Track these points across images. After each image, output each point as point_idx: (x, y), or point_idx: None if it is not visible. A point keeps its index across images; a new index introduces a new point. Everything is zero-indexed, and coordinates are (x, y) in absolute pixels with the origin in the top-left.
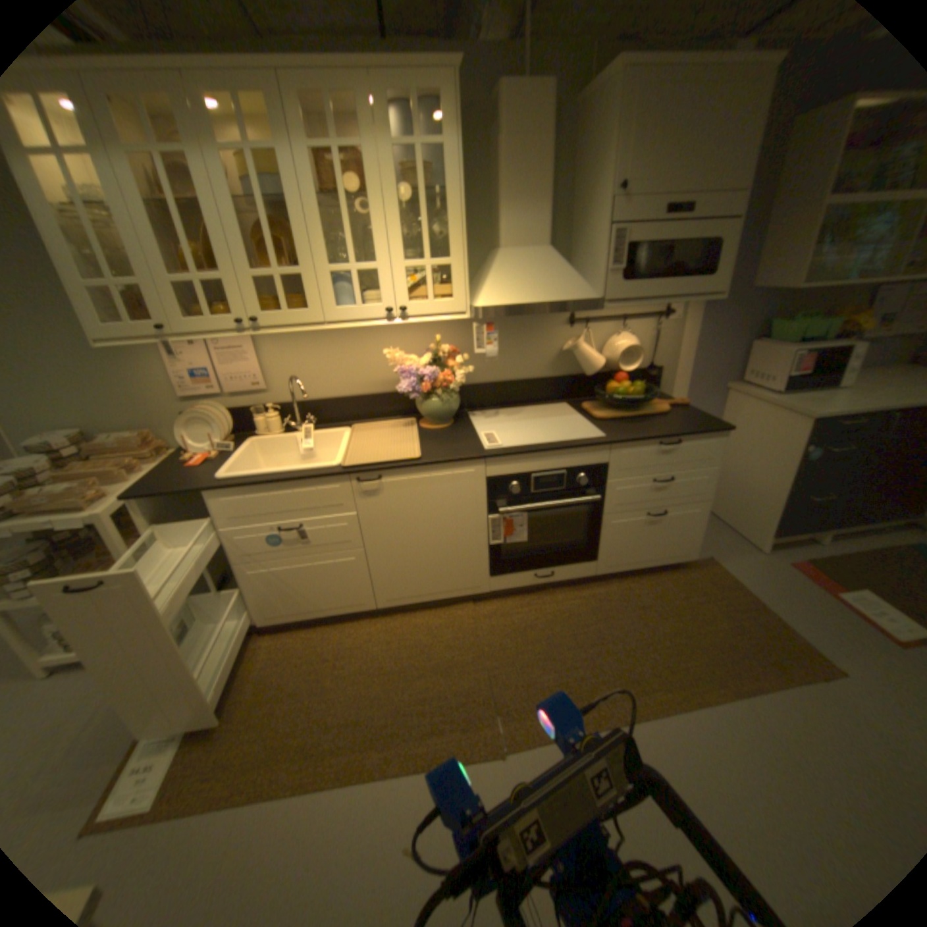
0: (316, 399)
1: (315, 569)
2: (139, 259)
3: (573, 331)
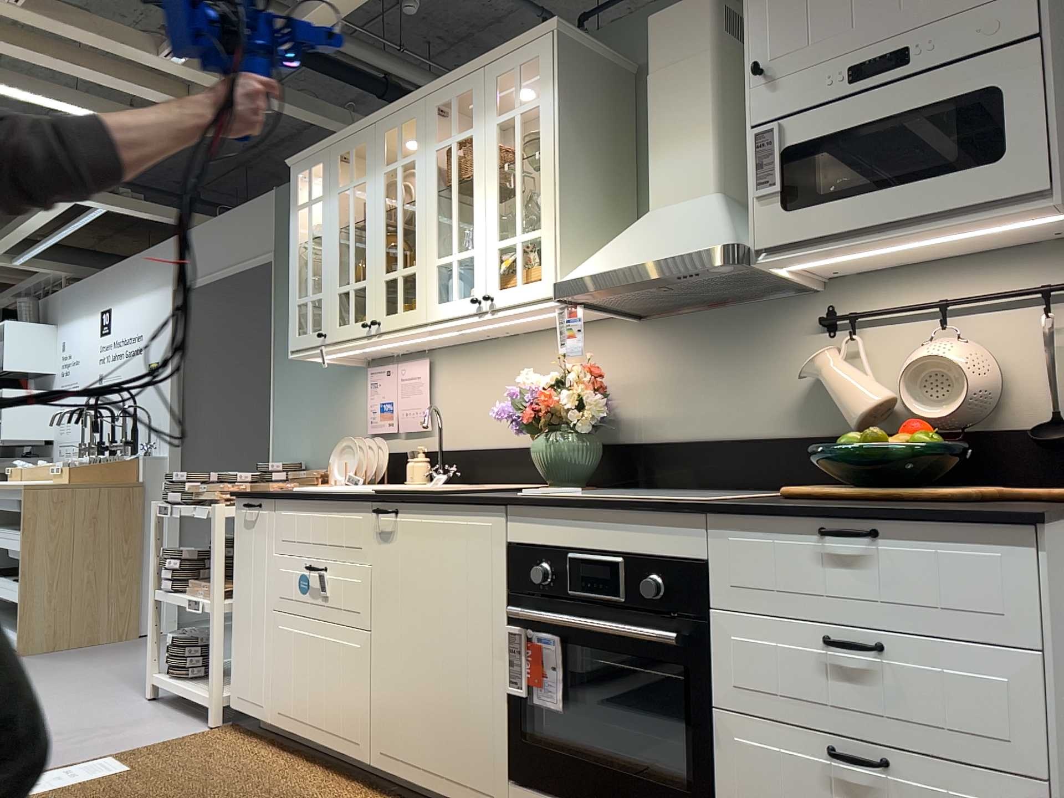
0: (470, 447)
1: (325, 644)
2: (326, 275)
3: (834, 341)
